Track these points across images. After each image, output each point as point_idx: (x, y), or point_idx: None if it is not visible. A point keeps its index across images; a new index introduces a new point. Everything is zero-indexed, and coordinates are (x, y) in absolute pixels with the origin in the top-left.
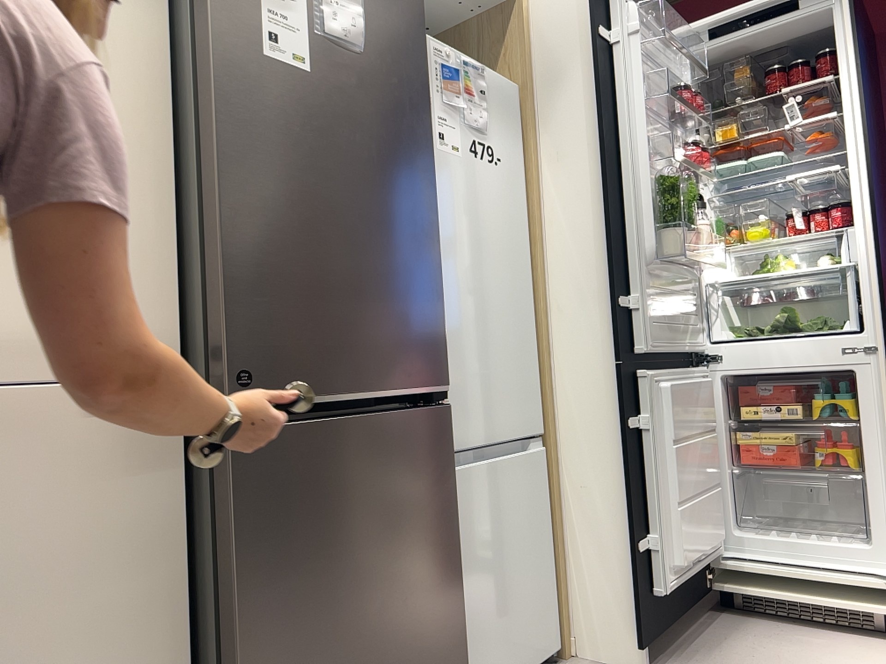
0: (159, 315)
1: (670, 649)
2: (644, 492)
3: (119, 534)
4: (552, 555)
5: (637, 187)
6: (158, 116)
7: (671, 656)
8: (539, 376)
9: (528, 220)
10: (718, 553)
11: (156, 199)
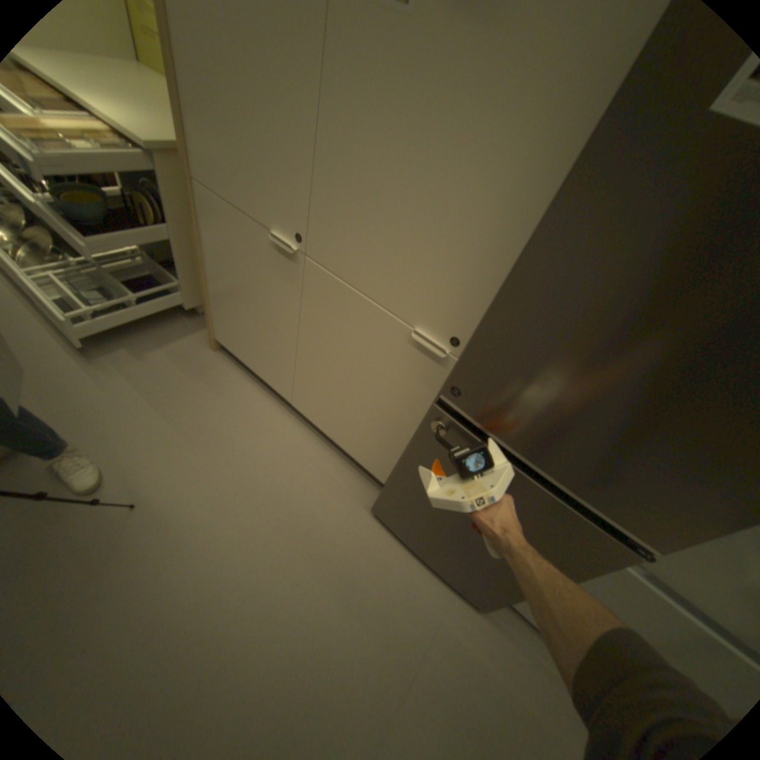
0: (468, 320)
1: None
2: None
3: (403, 390)
4: None
5: None
6: (559, 164)
7: None
8: None
9: None
10: None
11: (510, 244)
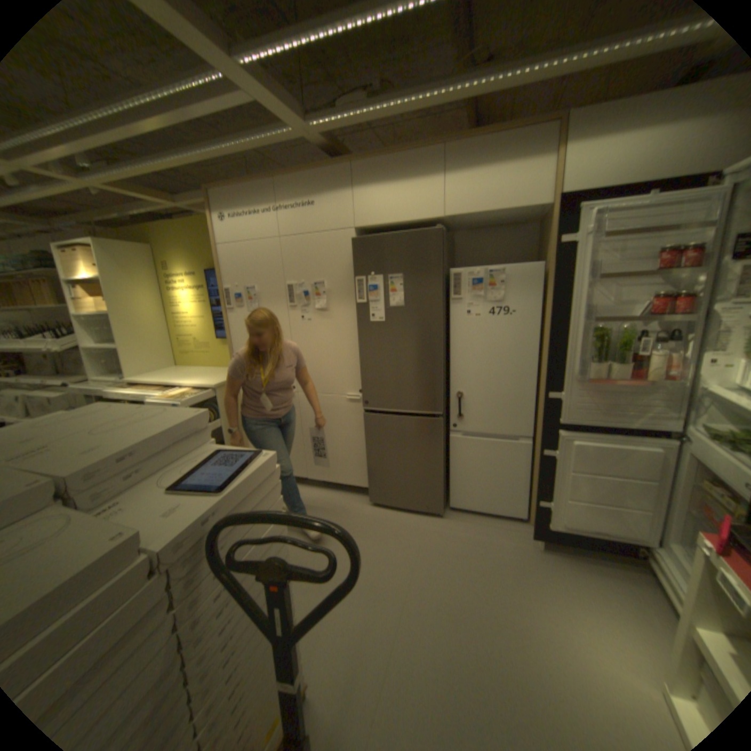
0: (360, 382)
1: (573, 557)
2: (552, 484)
3: (354, 424)
4: (532, 485)
5: (574, 335)
6: (358, 337)
7: (565, 558)
8: (538, 411)
9: (544, 335)
10: (642, 545)
11: (359, 357)
